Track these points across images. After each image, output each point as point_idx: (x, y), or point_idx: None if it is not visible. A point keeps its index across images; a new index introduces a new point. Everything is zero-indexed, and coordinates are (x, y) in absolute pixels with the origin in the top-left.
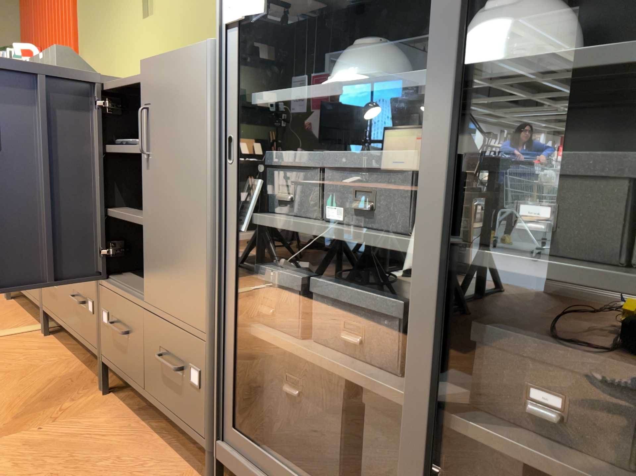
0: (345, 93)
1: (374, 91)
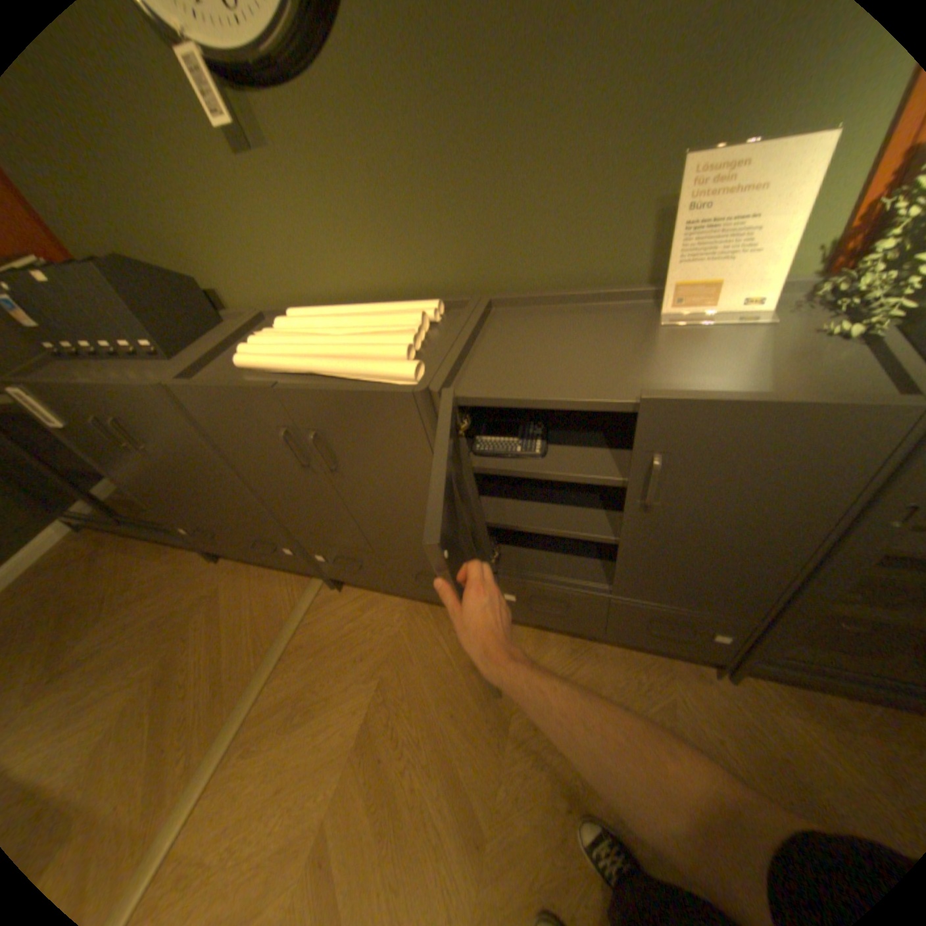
0: None
1: None
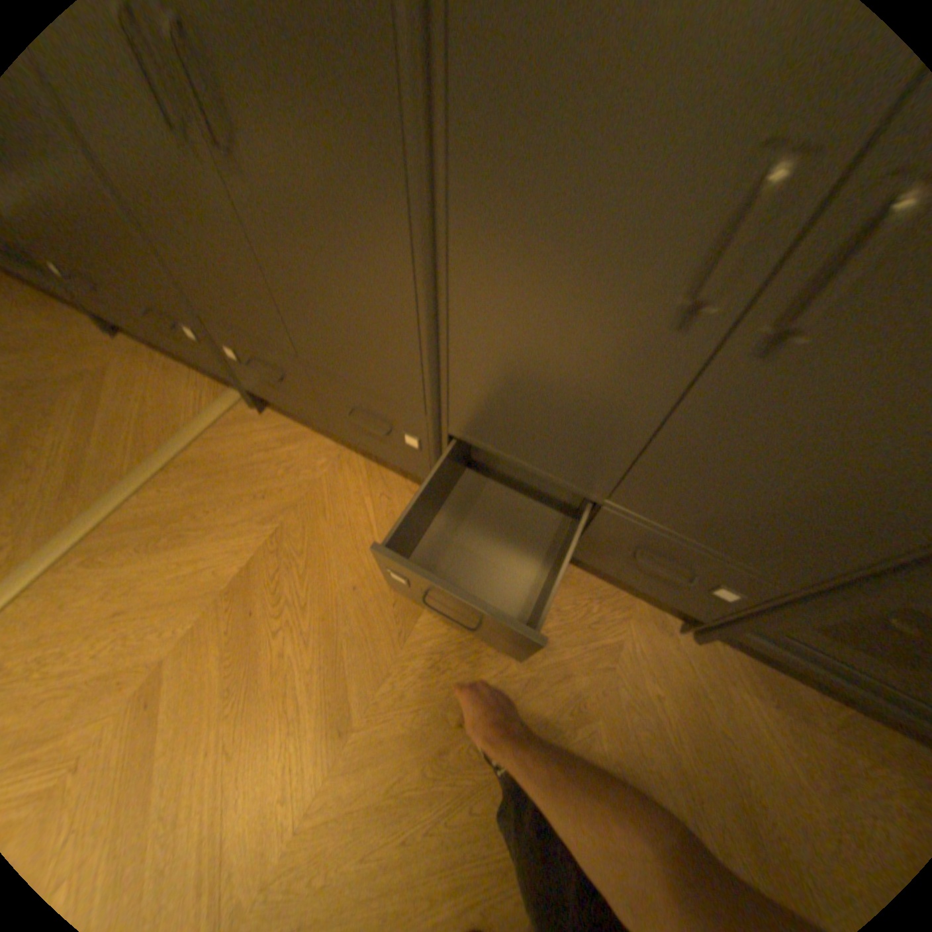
0: None
1: None
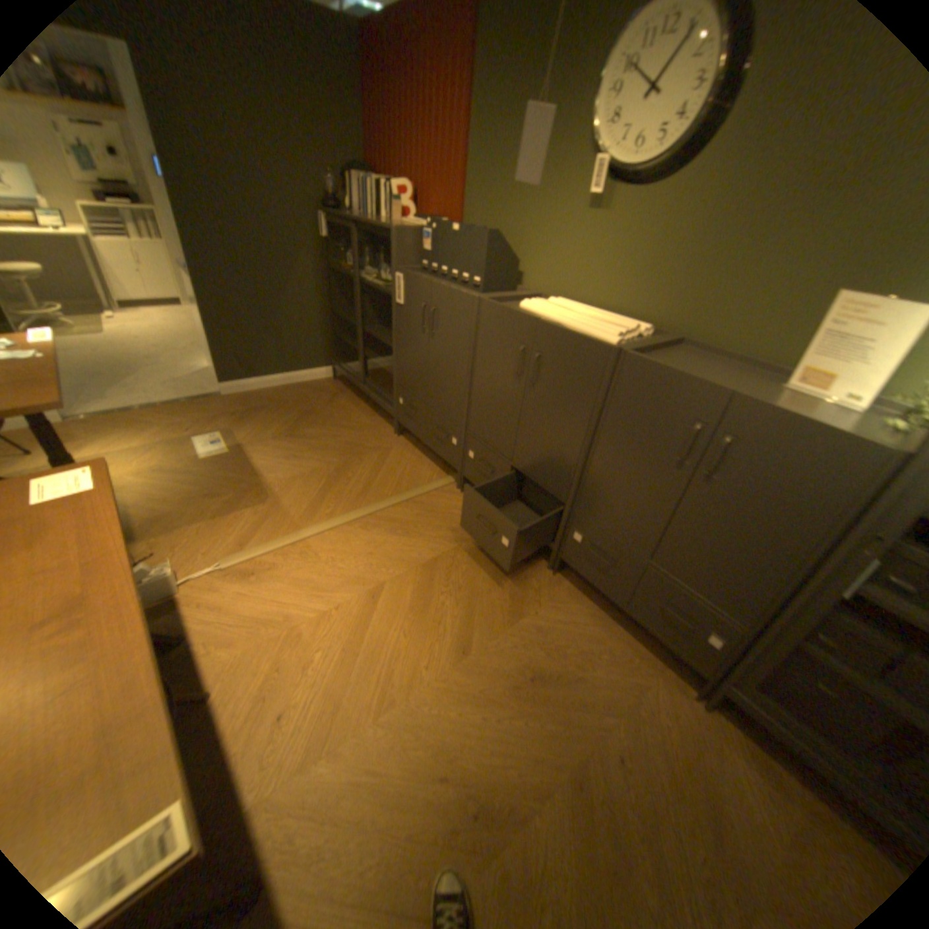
0: None
1: None
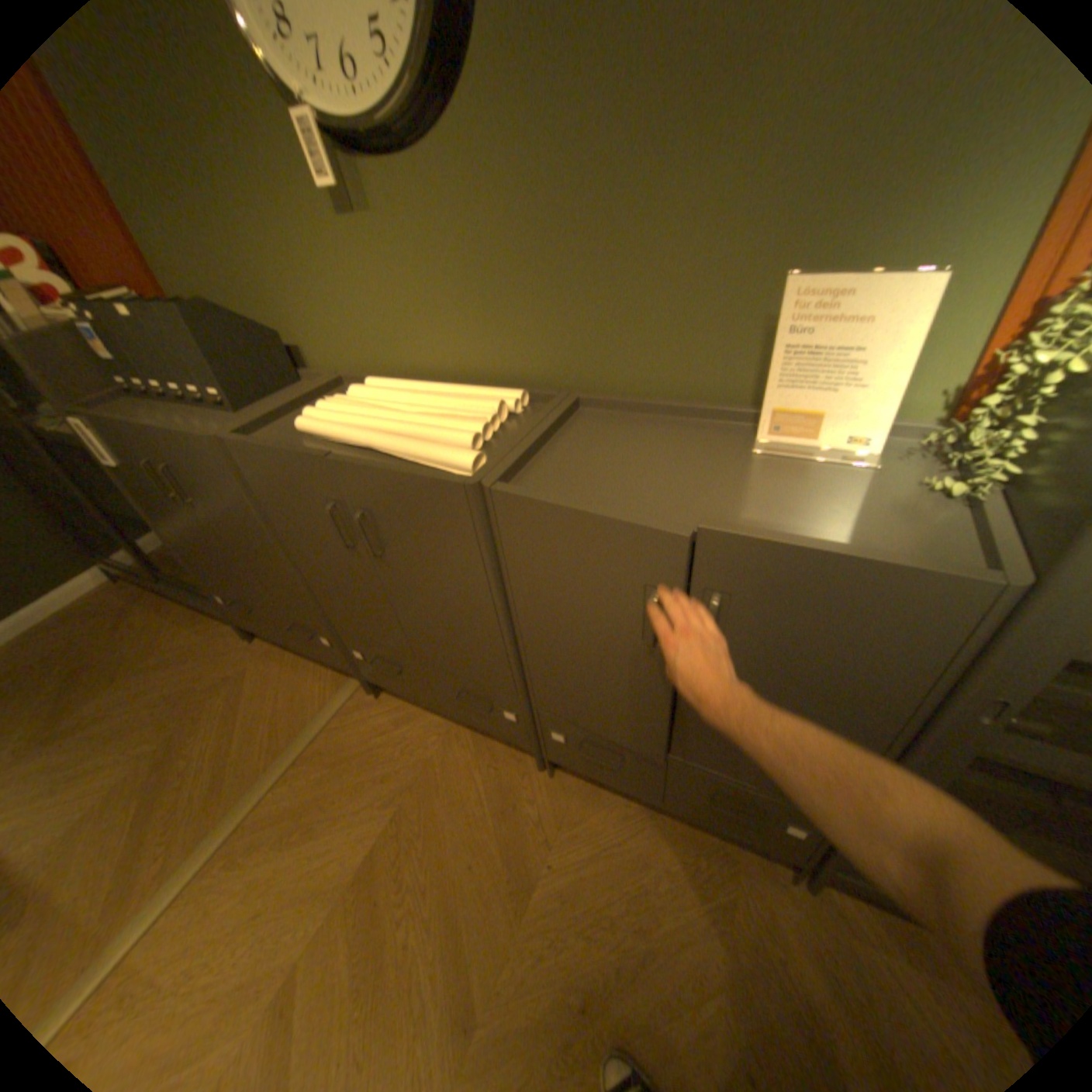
0: None
1: None
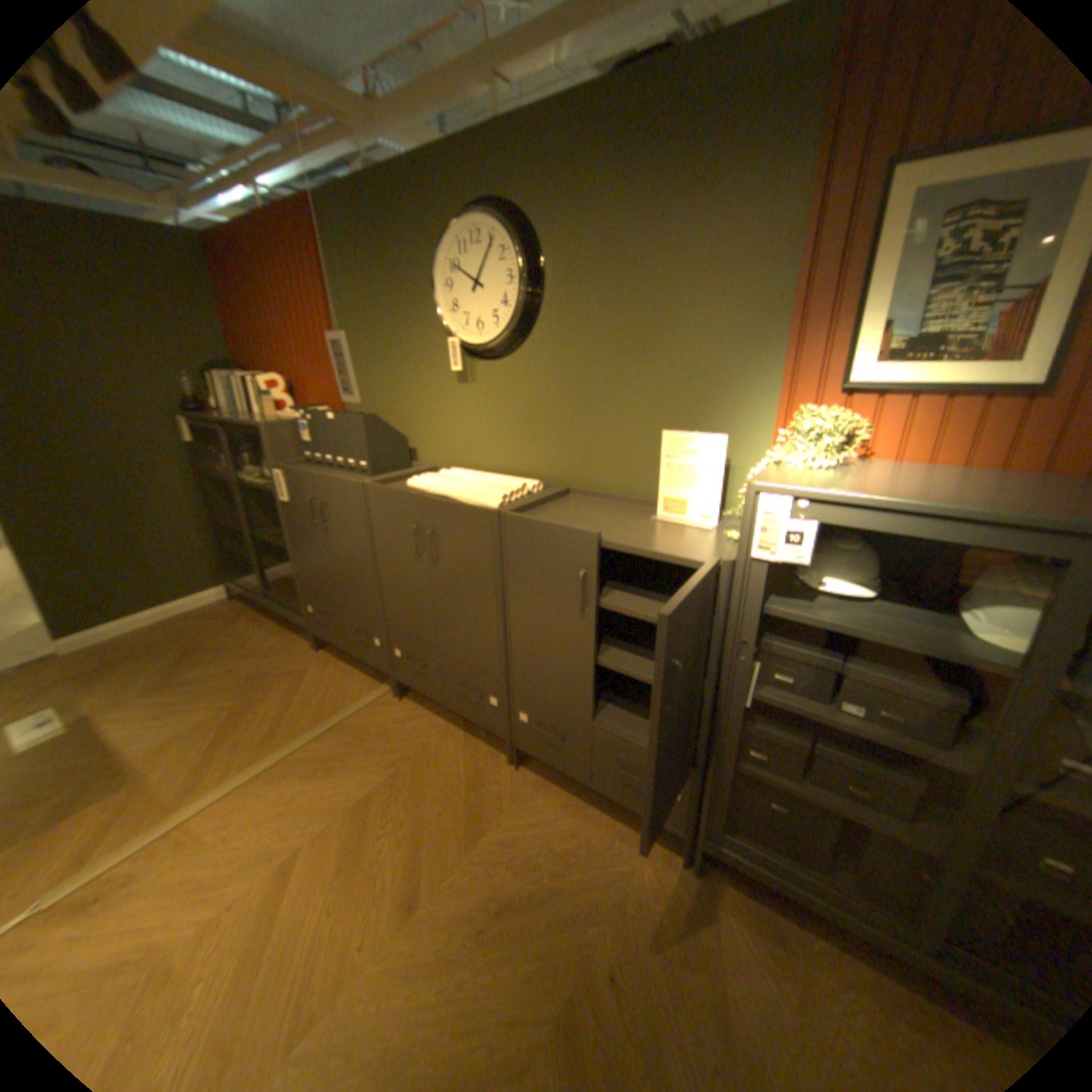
0: (890, 646)
1: (925, 655)
